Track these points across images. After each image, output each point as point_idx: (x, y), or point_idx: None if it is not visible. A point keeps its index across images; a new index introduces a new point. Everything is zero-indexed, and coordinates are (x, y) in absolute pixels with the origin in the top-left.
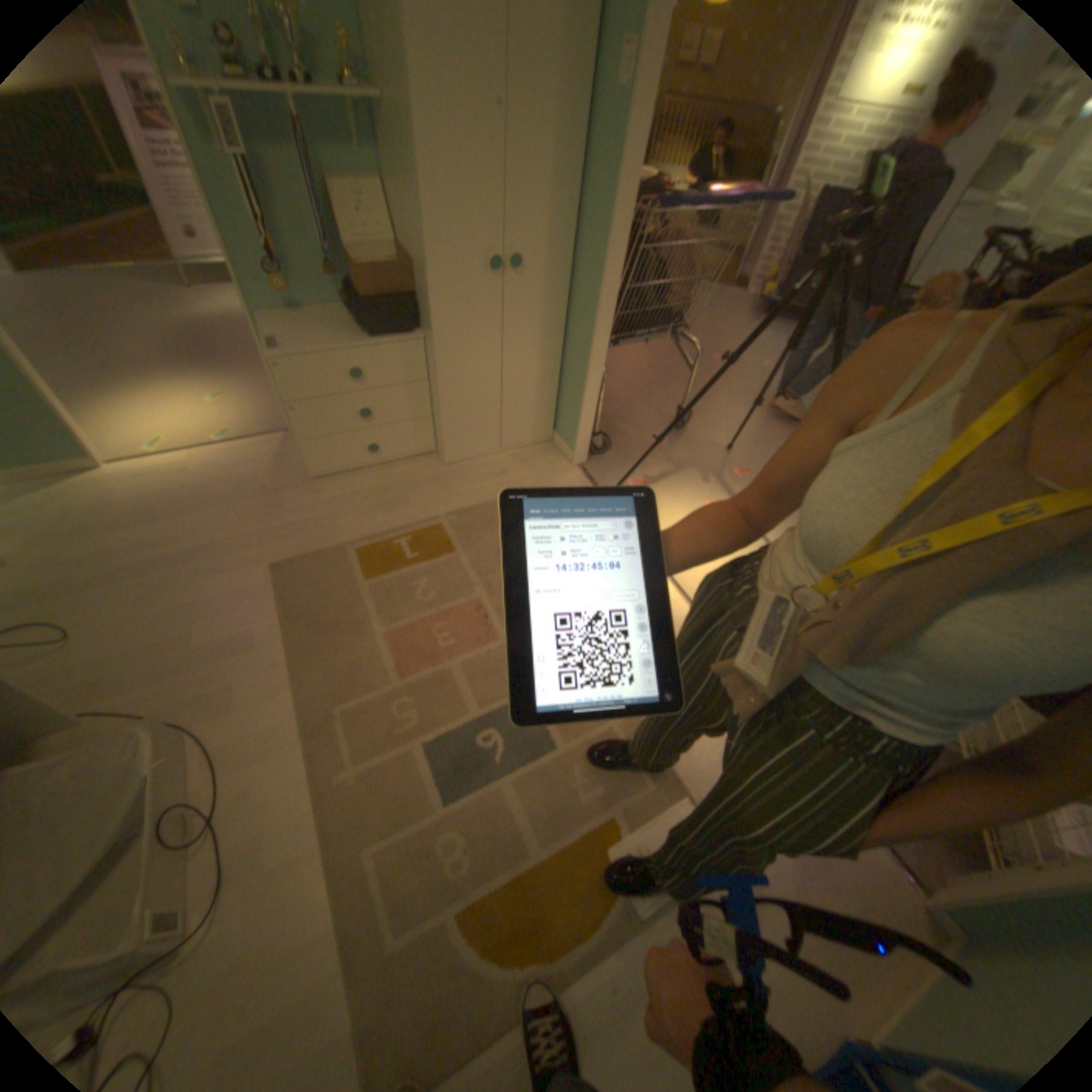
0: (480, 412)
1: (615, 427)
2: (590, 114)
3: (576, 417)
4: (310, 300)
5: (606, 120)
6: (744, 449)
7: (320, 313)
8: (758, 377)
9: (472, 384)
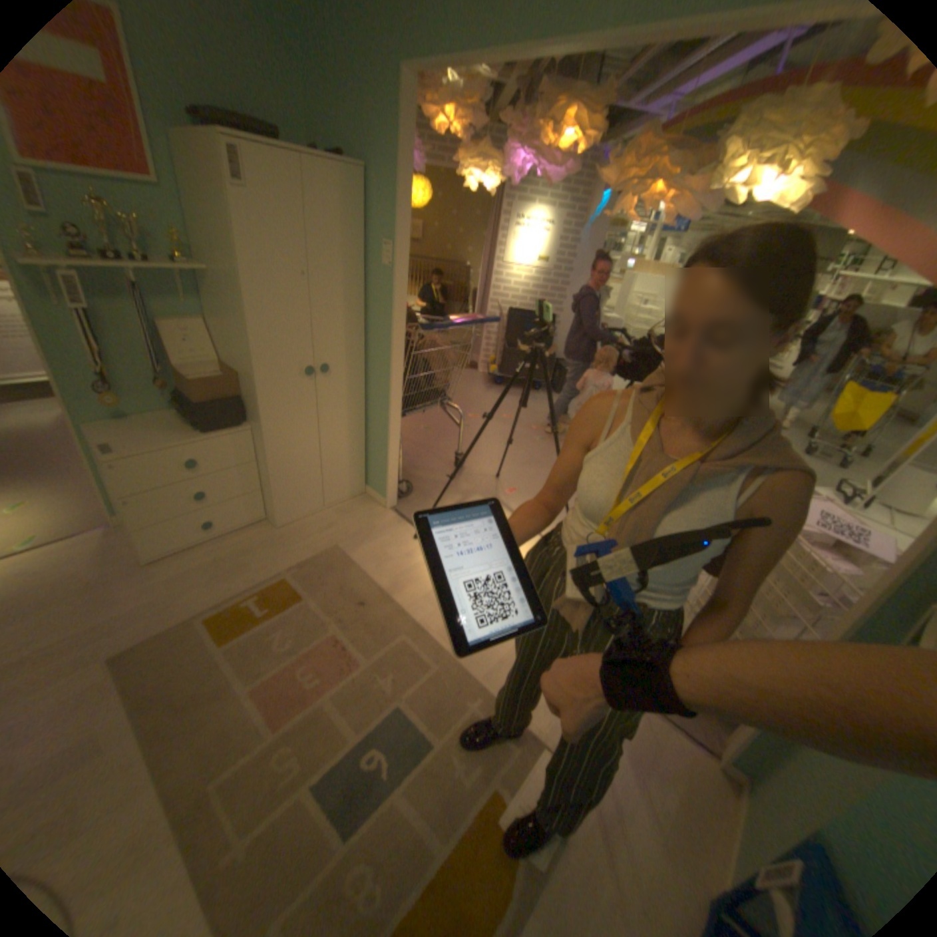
0: (305, 480)
1: (412, 475)
2: (365, 280)
3: (384, 472)
4: (138, 411)
5: (377, 283)
6: (507, 476)
7: (149, 420)
8: (501, 426)
9: (296, 460)
